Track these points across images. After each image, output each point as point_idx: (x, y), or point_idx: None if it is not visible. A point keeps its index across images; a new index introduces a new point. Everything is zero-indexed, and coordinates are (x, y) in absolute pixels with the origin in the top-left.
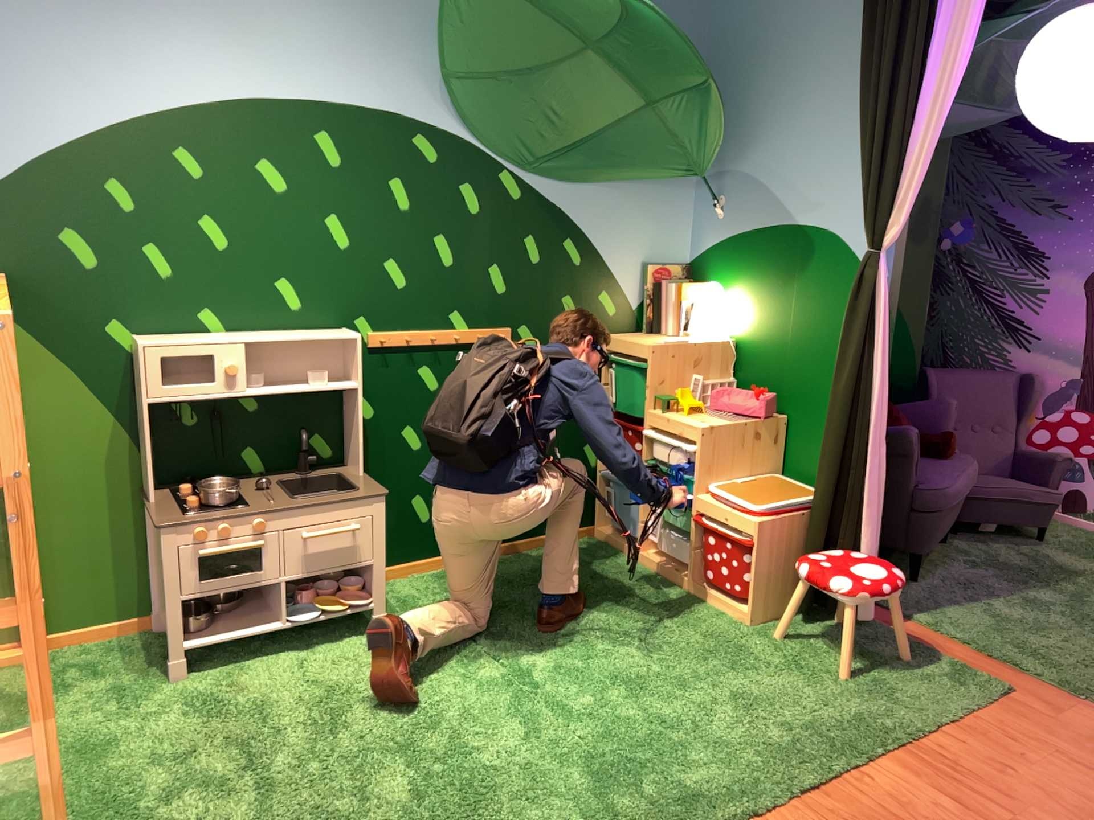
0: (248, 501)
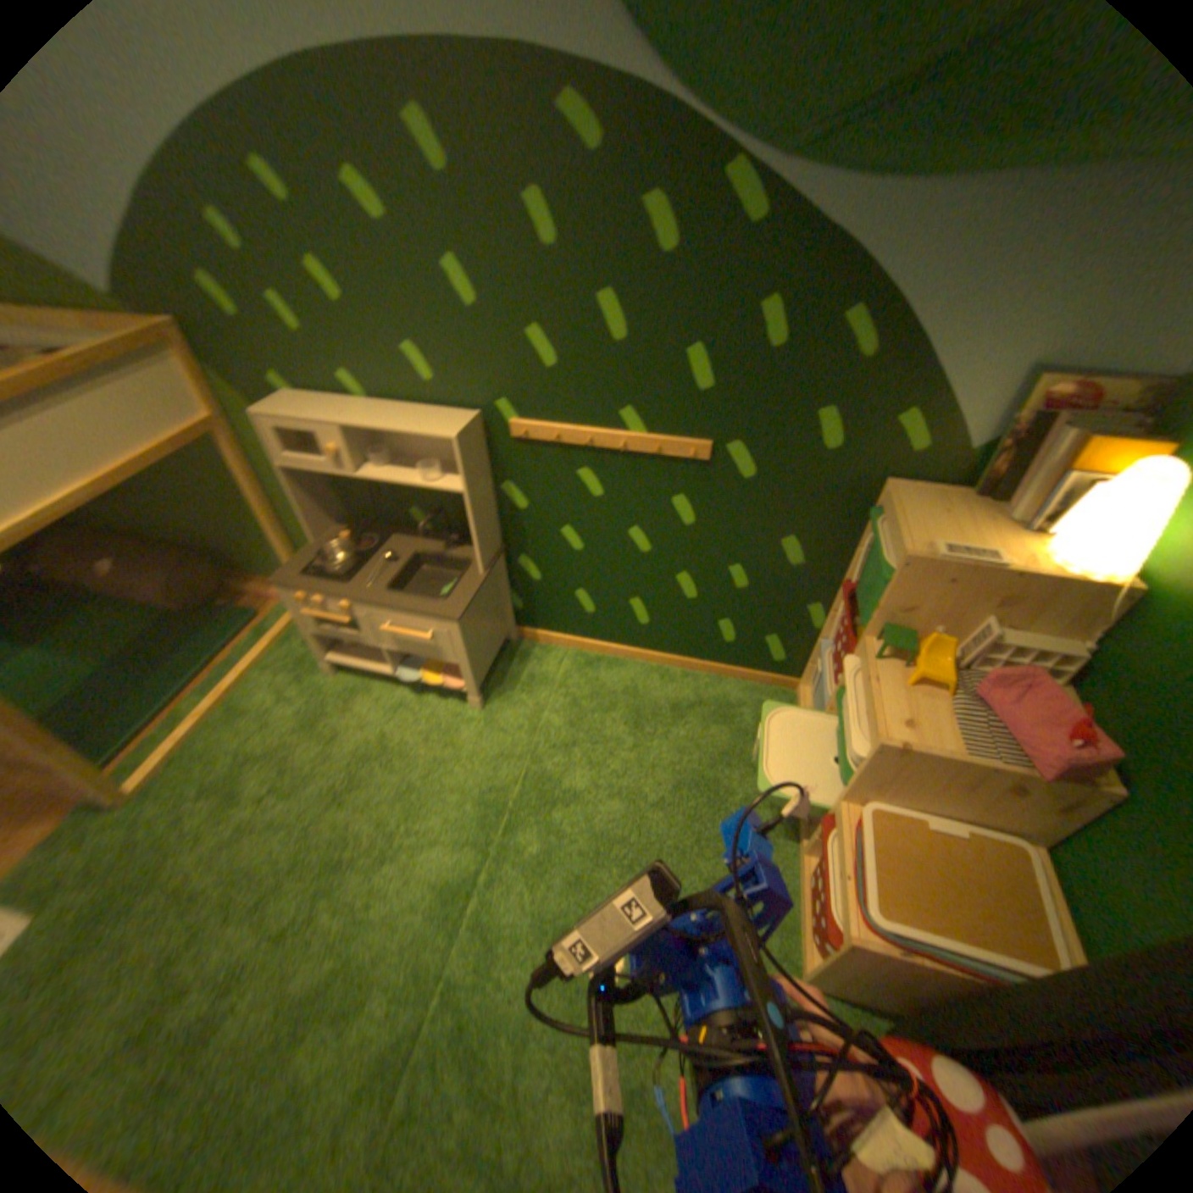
0: (361, 573)
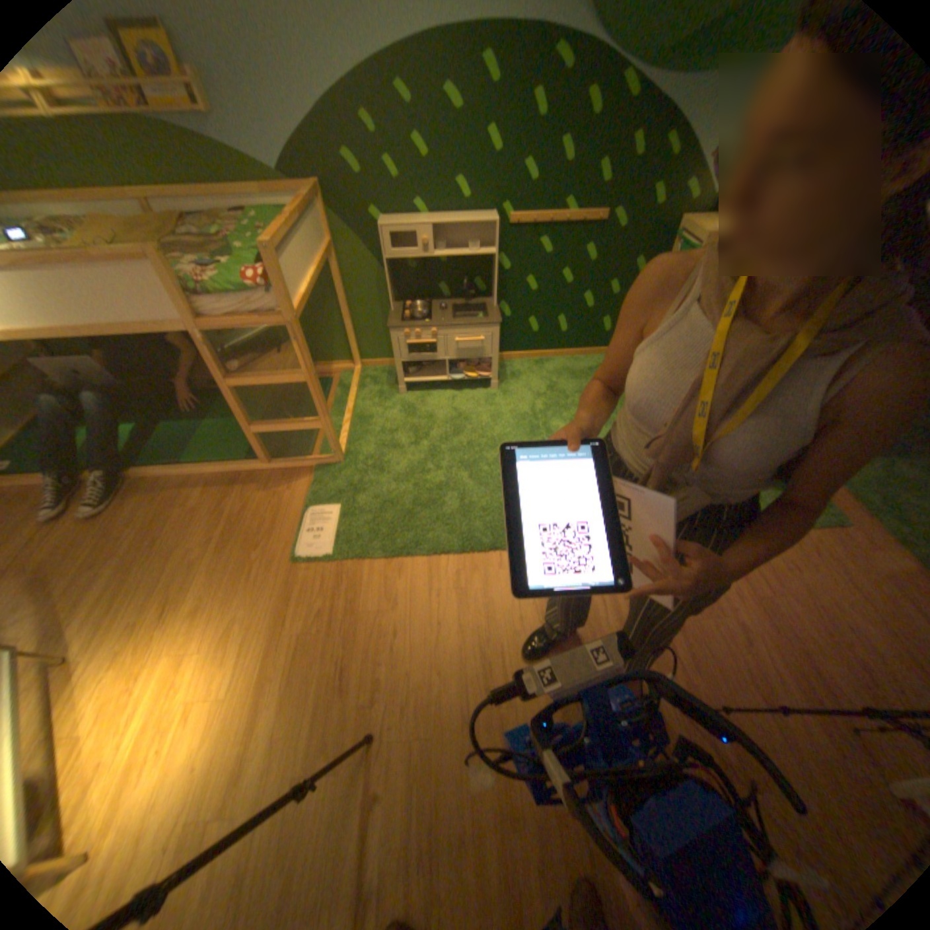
0: (429, 318)
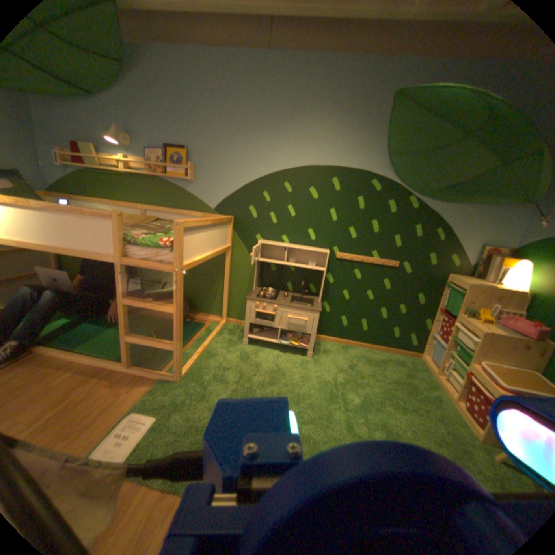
0: (274, 298)
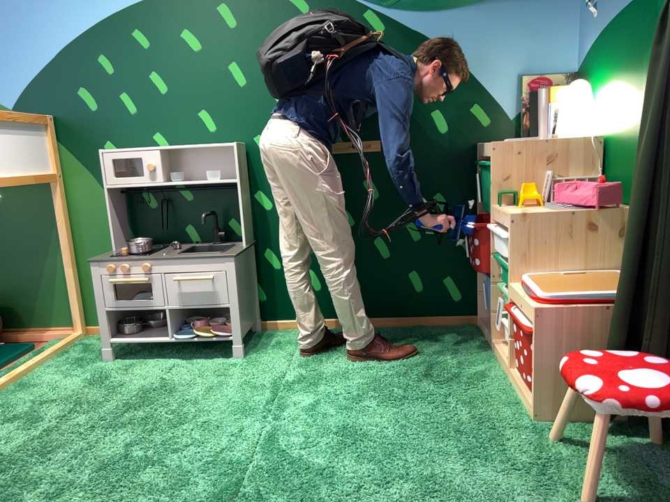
0: (152, 255)
